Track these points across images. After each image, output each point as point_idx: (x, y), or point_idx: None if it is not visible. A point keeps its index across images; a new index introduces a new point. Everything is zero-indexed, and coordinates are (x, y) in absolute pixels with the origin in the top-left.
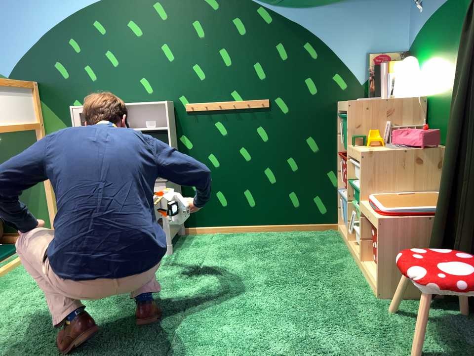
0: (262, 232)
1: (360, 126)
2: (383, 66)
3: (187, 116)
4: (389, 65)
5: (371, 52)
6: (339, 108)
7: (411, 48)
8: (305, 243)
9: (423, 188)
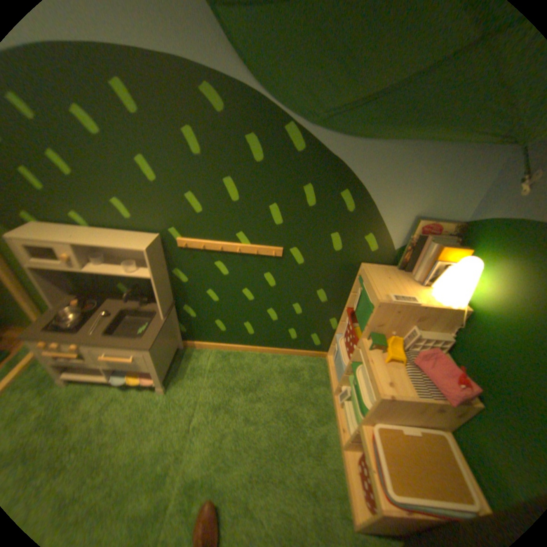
0: (258, 353)
1: (383, 327)
2: (434, 248)
3: (181, 252)
4: (443, 251)
5: (425, 216)
6: (363, 276)
7: (476, 225)
8: (295, 383)
9: (432, 428)
